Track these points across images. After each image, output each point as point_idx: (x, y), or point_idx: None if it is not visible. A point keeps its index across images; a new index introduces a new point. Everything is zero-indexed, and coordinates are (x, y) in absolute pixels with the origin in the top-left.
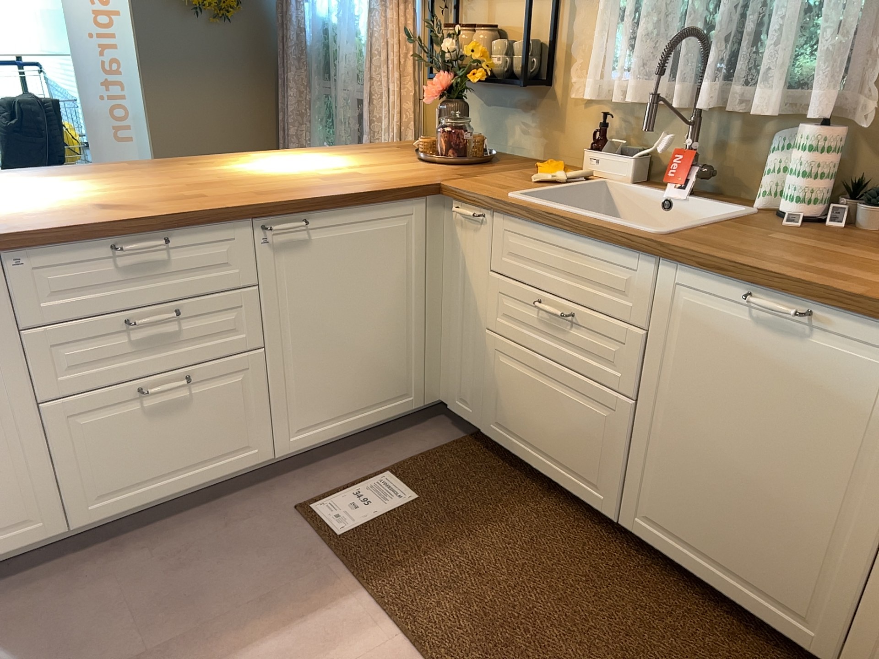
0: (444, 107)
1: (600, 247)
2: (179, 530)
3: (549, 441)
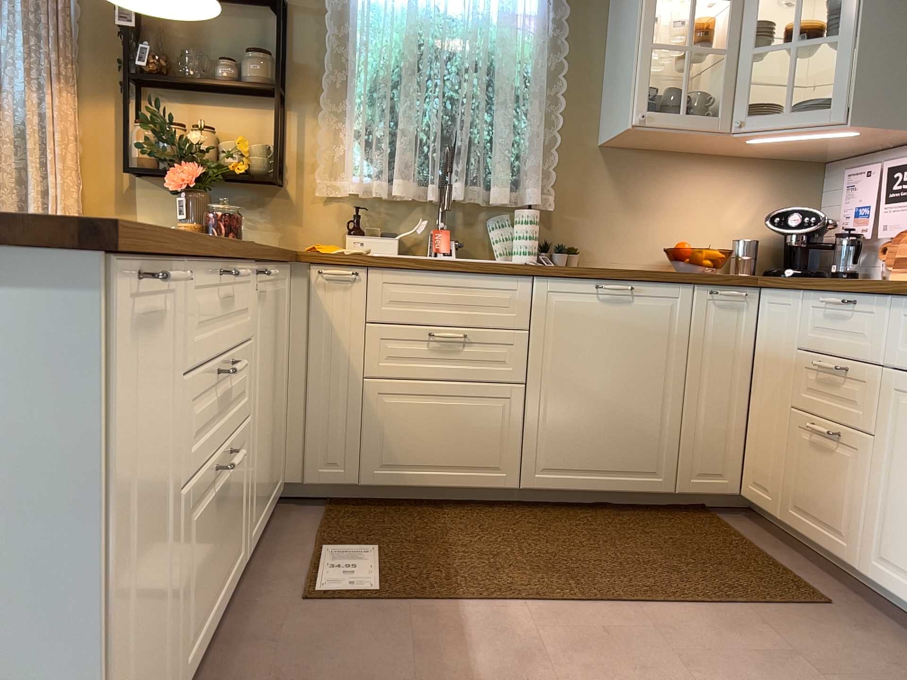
0: (194, 196)
1: (485, 278)
2: (230, 678)
3: (447, 454)
